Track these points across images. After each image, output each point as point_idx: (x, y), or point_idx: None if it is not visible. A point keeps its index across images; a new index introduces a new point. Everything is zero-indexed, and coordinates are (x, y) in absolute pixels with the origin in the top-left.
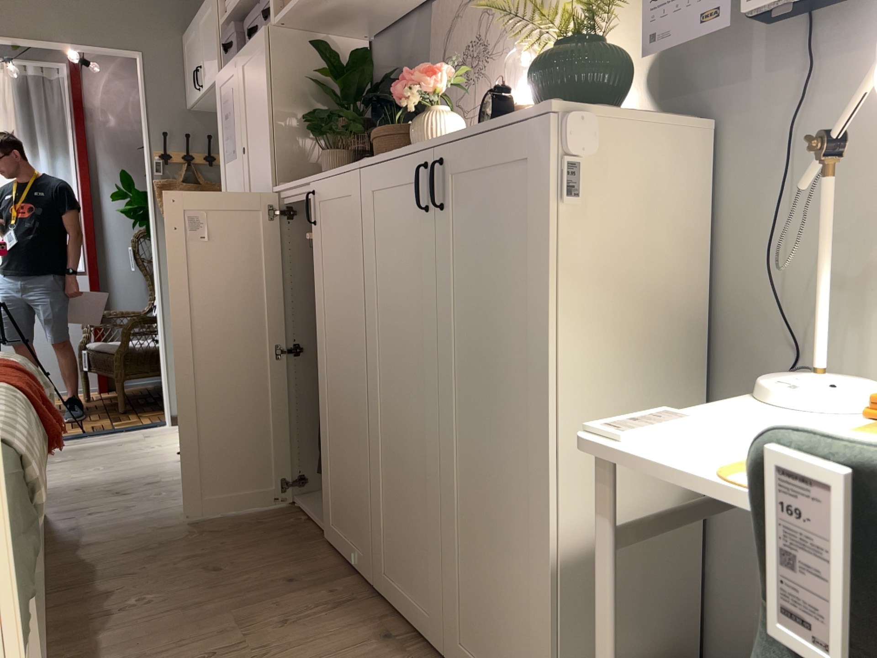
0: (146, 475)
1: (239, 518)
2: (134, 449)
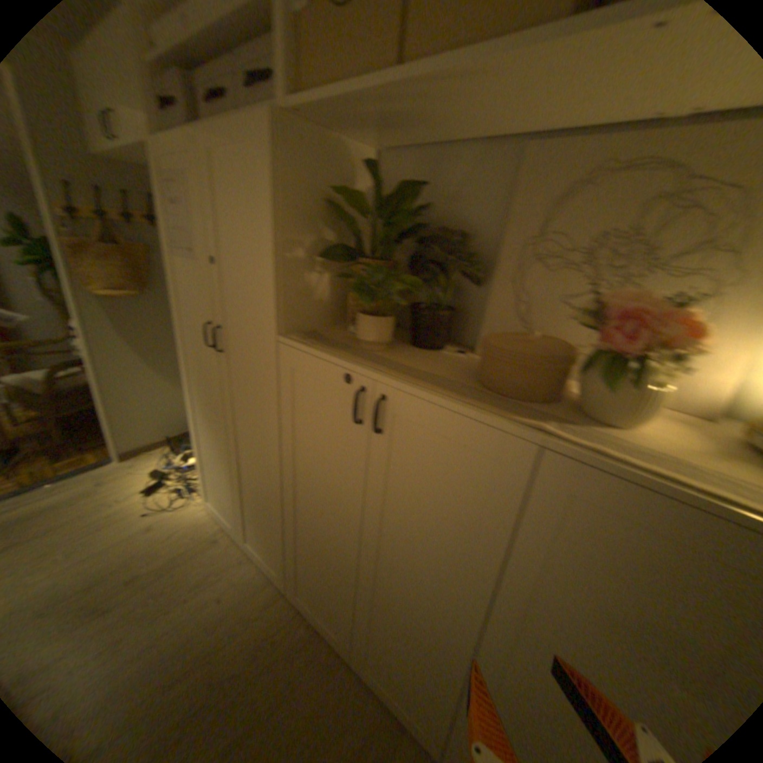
0: (117, 564)
1: (247, 637)
2: (89, 513)
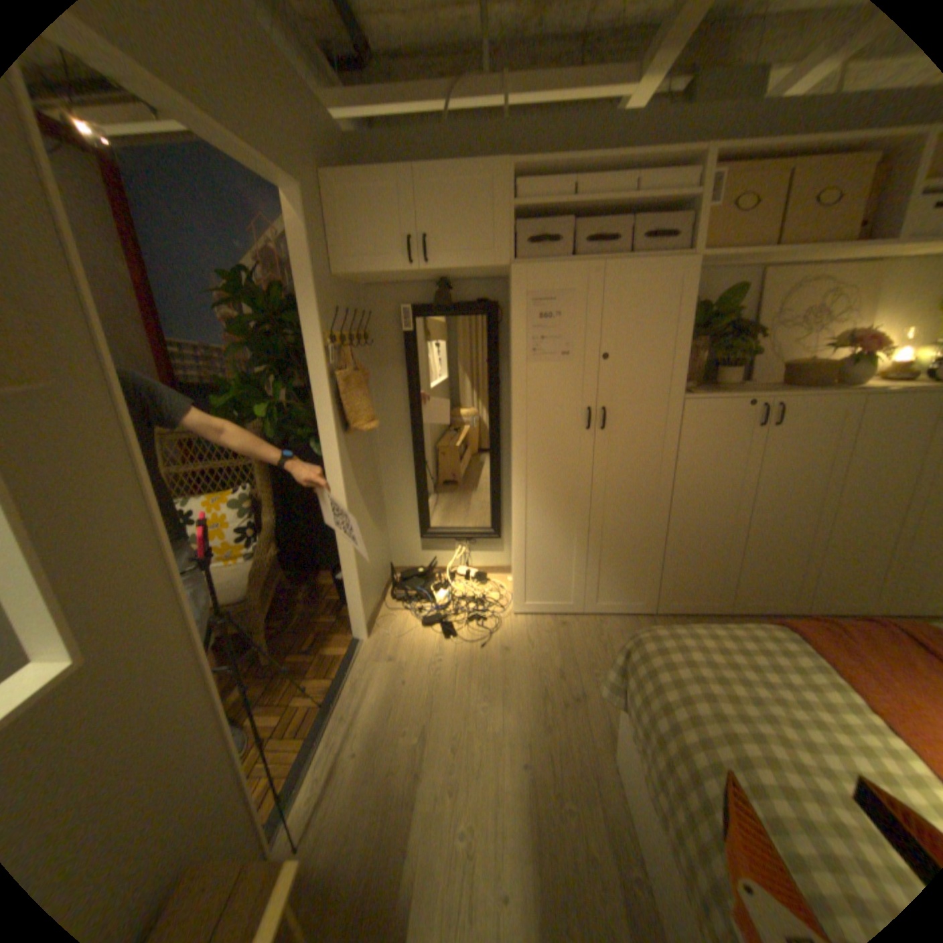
0: (532, 675)
1: None
2: (433, 674)
